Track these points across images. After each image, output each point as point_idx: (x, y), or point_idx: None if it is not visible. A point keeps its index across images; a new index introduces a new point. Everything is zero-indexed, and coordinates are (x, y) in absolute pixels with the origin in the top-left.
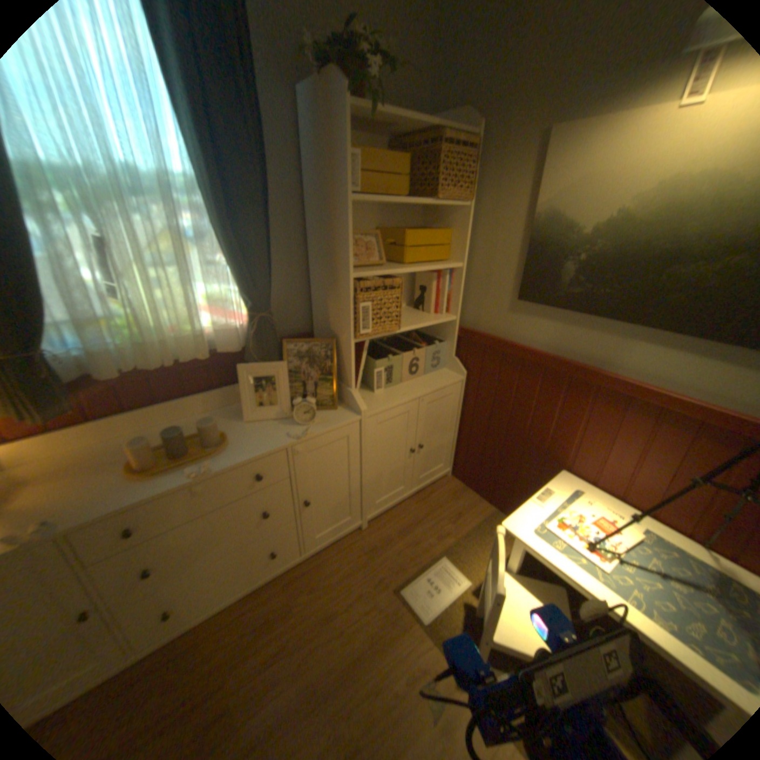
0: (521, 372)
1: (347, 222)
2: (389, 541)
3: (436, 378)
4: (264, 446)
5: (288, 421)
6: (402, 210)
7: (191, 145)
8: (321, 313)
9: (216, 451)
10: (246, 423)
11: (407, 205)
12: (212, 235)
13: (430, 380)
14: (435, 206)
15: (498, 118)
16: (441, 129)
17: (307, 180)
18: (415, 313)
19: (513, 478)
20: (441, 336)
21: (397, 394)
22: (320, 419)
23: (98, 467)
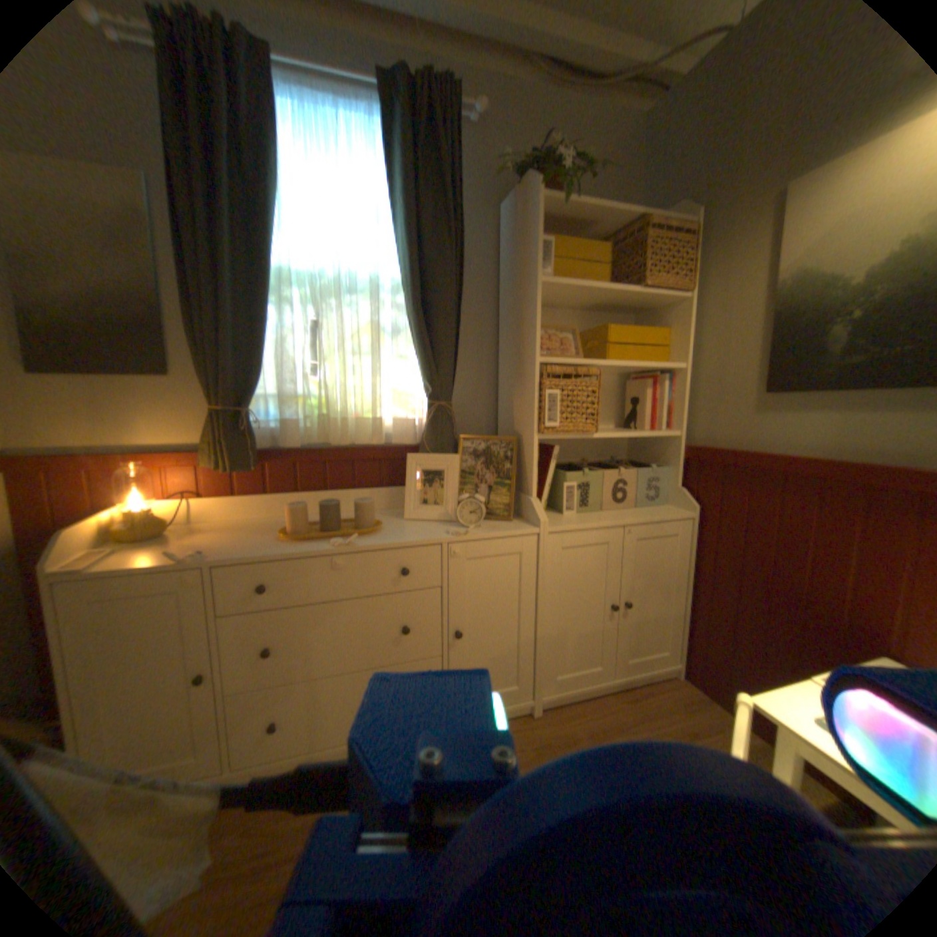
0: (783, 494)
1: (536, 303)
2: (573, 742)
3: (653, 512)
4: (417, 537)
5: (451, 523)
6: (608, 318)
7: (402, 254)
8: (506, 416)
9: (367, 531)
10: (406, 521)
11: (614, 311)
12: (406, 327)
13: (644, 513)
14: (649, 307)
15: (720, 203)
16: (648, 220)
17: (503, 284)
18: (625, 431)
19: (791, 678)
20: (662, 461)
21: (593, 518)
22: (488, 526)
23: (259, 531)
